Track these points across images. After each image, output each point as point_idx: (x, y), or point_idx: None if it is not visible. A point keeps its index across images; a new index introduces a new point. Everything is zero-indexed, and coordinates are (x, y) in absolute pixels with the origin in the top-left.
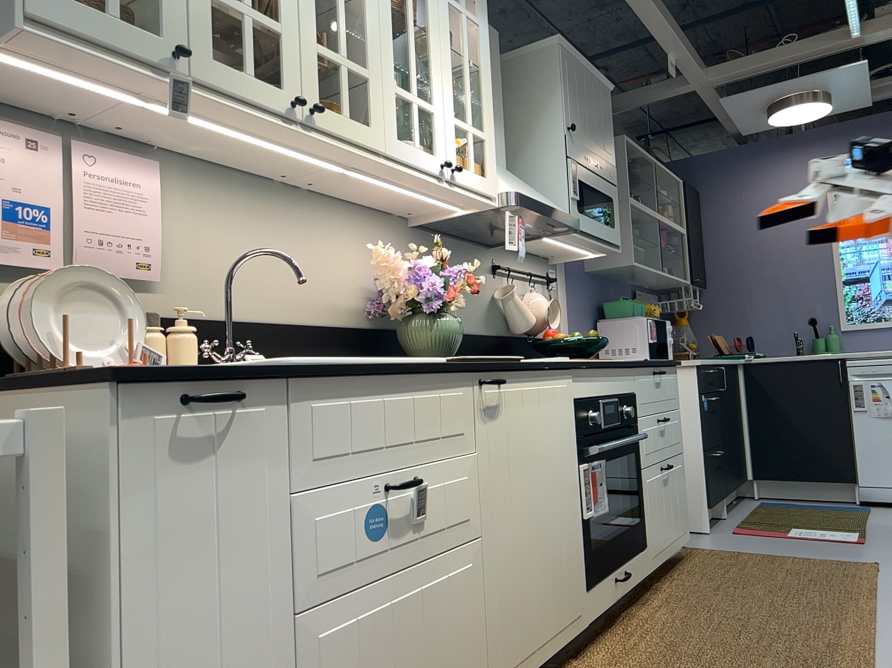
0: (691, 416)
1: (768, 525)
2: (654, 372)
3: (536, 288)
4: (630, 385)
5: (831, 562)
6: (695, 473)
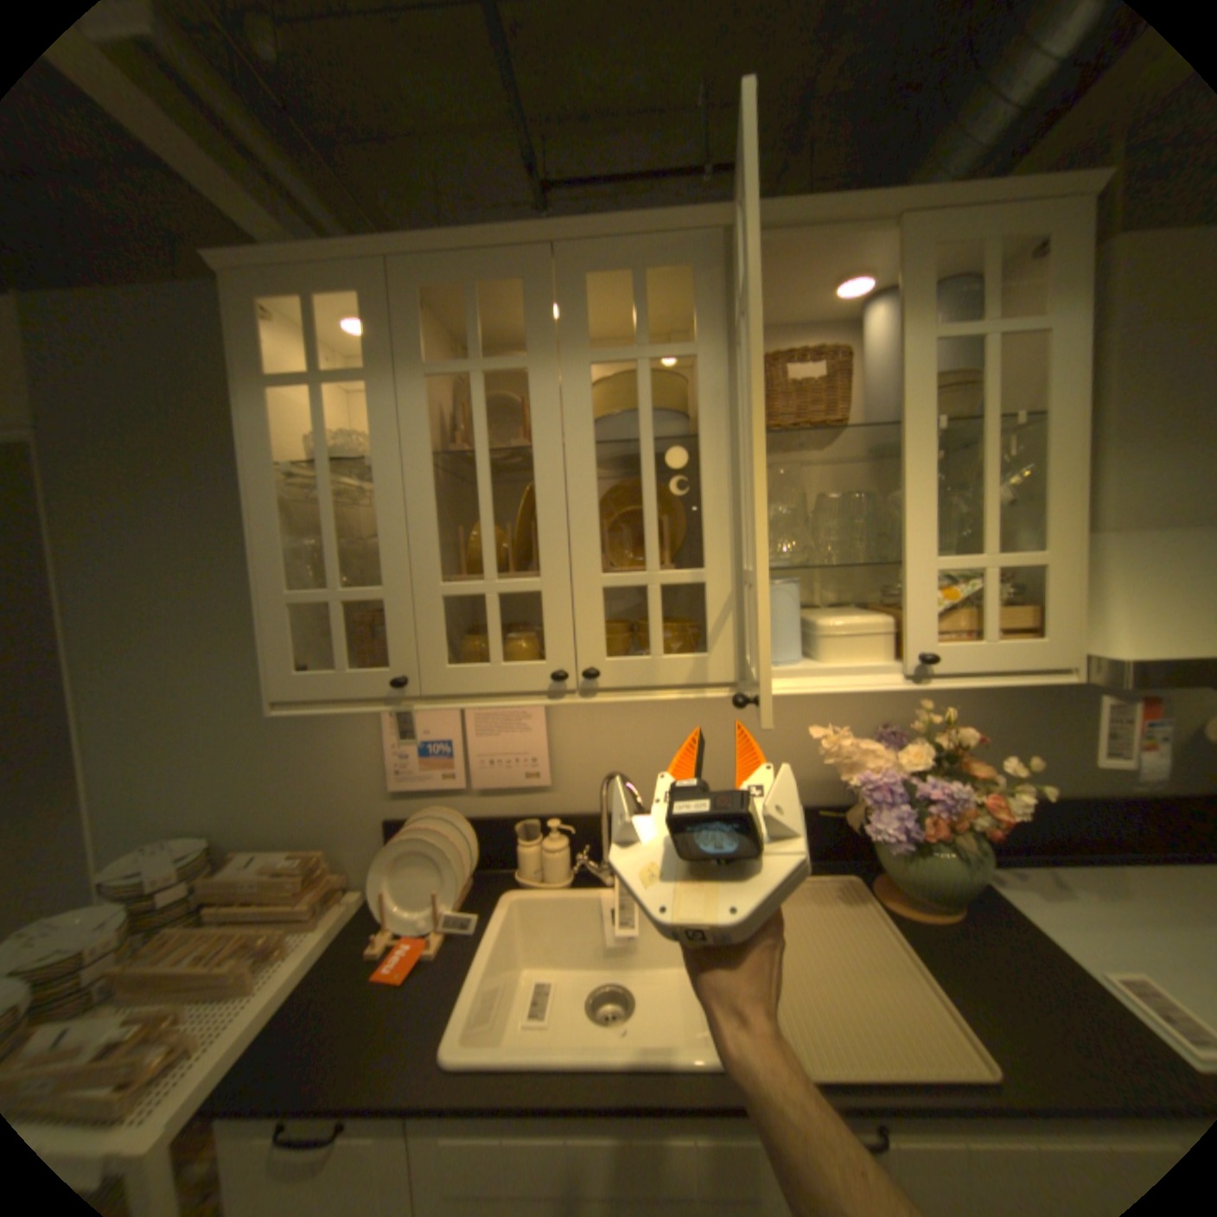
0: None
1: None
2: None
3: None
4: None
5: None
6: None
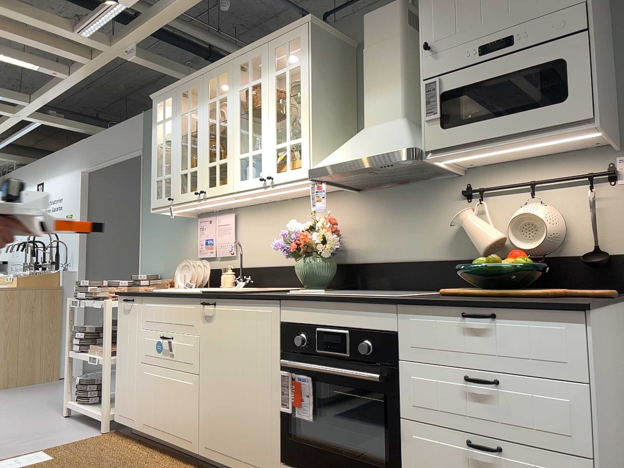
0: None
1: None
2: (464, 313)
3: (563, 194)
4: (381, 322)
5: None
6: None
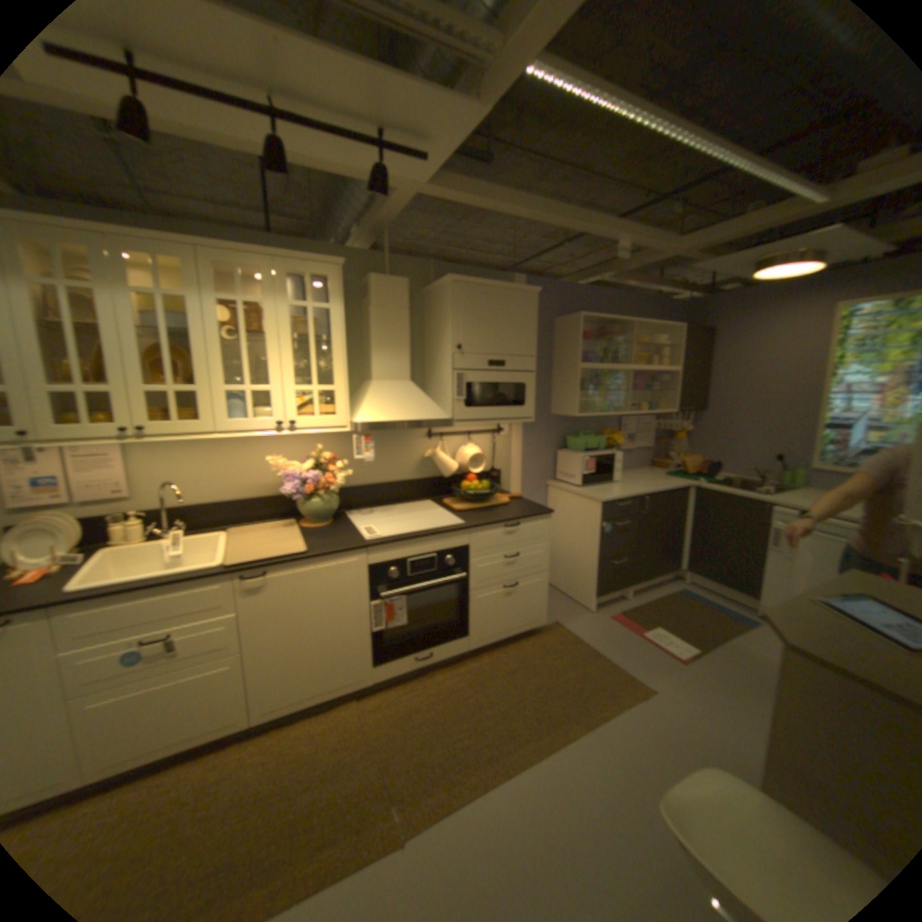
0: (594, 535)
1: (646, 619)
2: (506, 525)
3: (480, 439)
4: (460, 542)
5: (625, 679)
6: (592, 573)
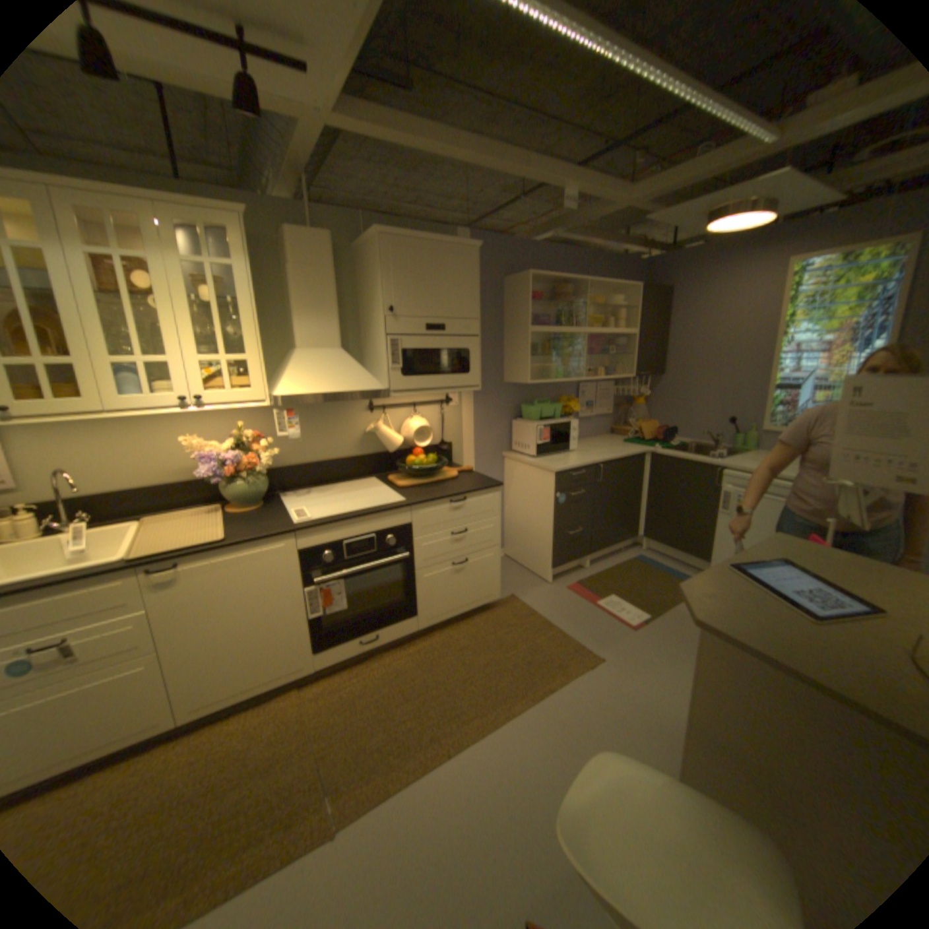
0: (548, 506)
1: (600, 587)
2: (450, 501)
3: (427, 410)
4: (400, 520)
5: (574, 648)
6: (546, 544)
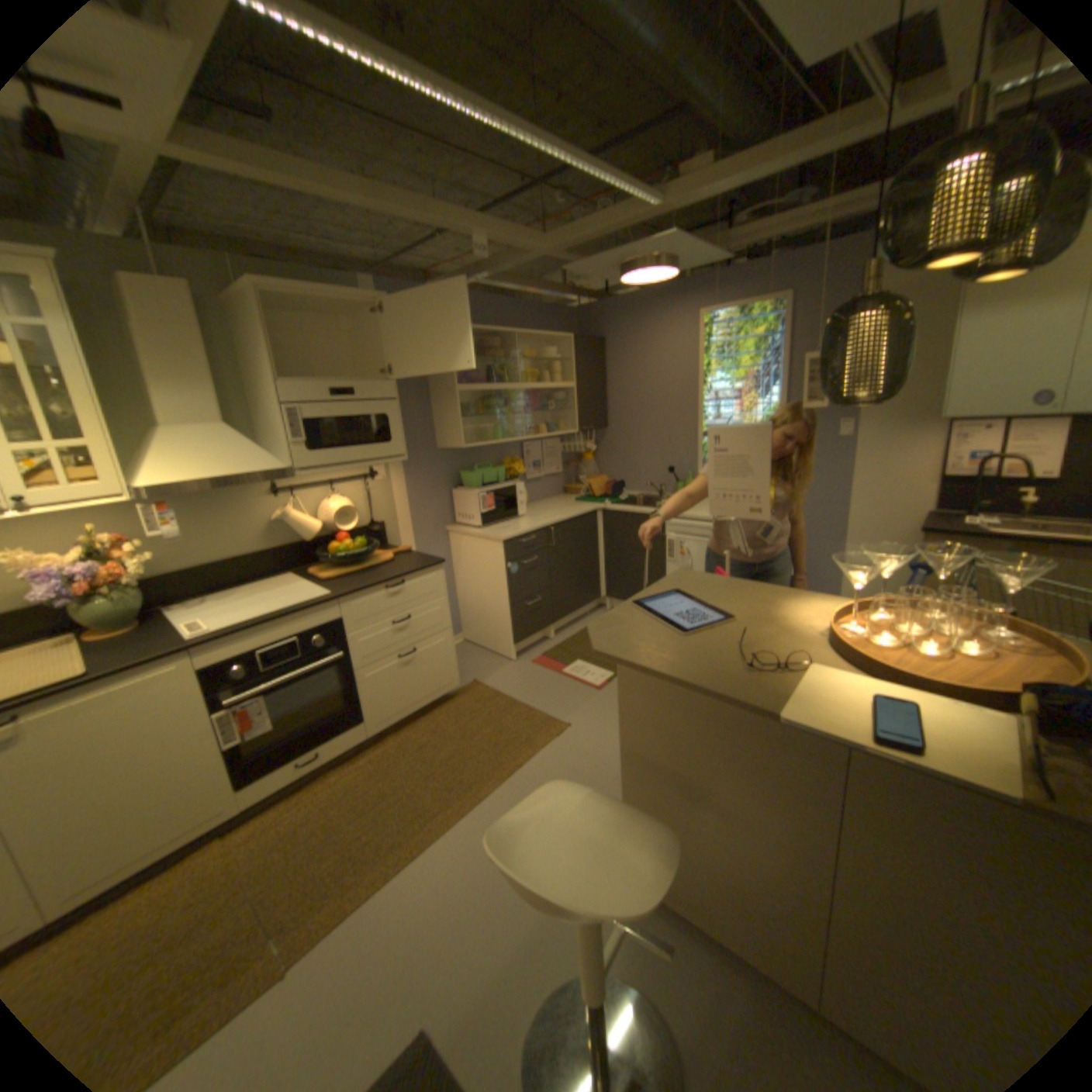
0: (501, 578)
1: (565, 655)
2: (386, 587)
3: (348, 487)
4: (327, 617)
5: (540, 720)
6: (505, 619)
